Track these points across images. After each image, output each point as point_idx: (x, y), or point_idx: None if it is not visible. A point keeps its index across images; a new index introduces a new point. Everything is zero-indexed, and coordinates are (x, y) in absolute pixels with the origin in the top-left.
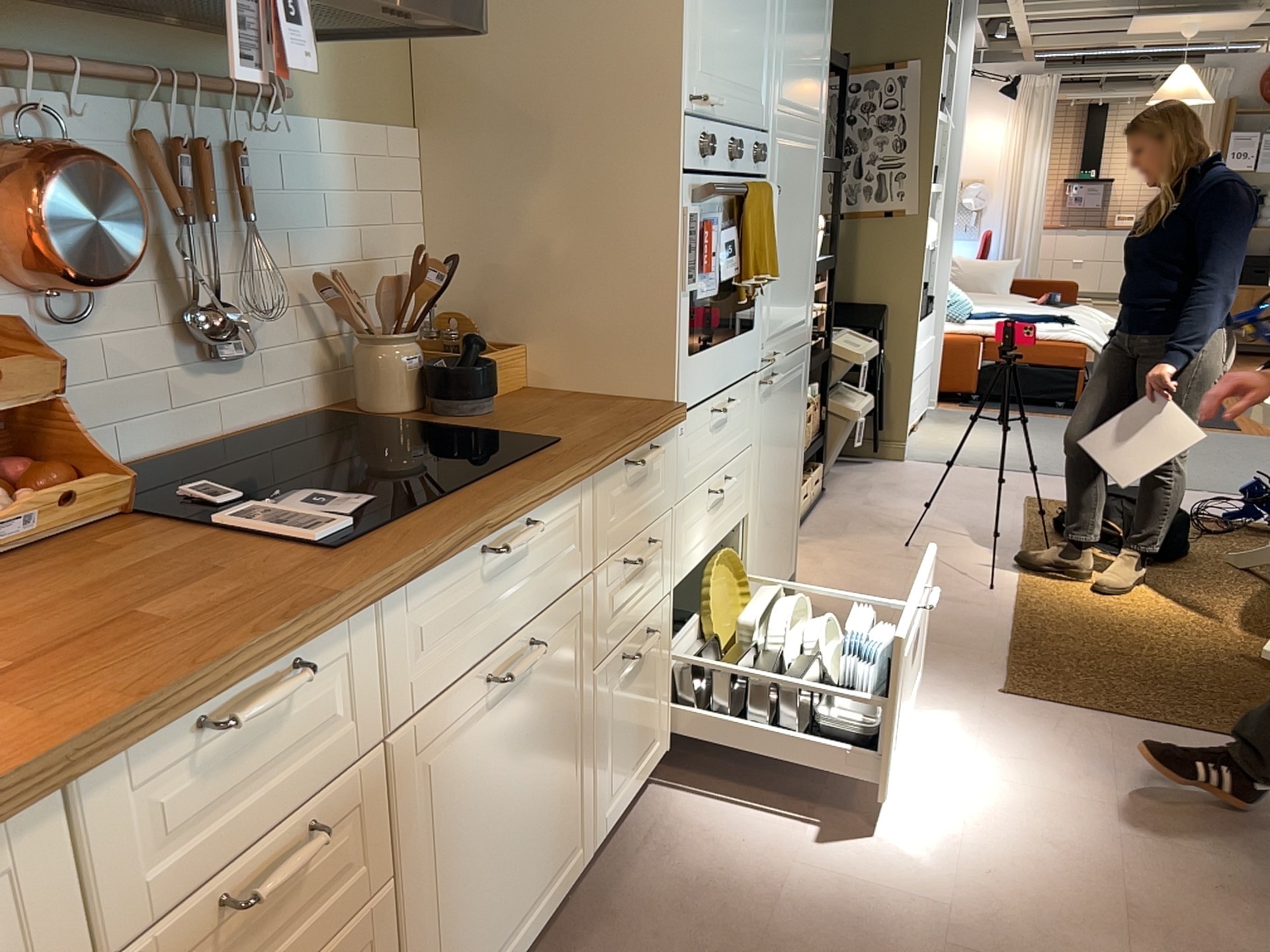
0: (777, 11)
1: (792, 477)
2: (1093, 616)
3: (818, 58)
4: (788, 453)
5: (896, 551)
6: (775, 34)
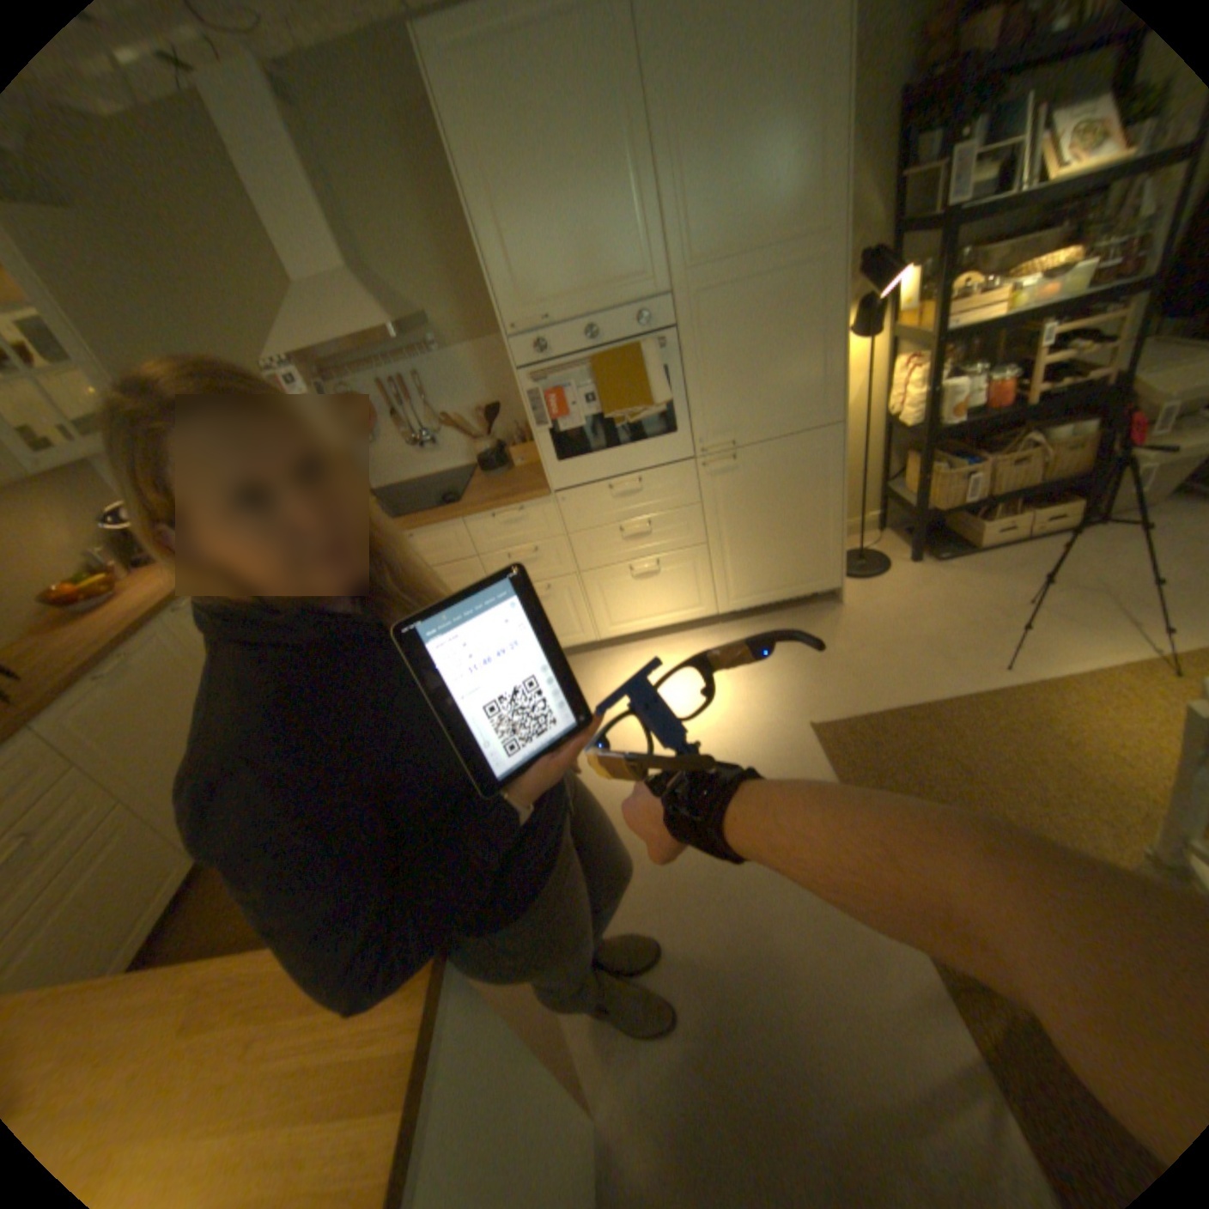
0: (656, 193)
1: (808, 524)
2: (1042, 743)
3: (797, 171)
4: (790, 508)
5: (1006, 605)
6: (658, 212)
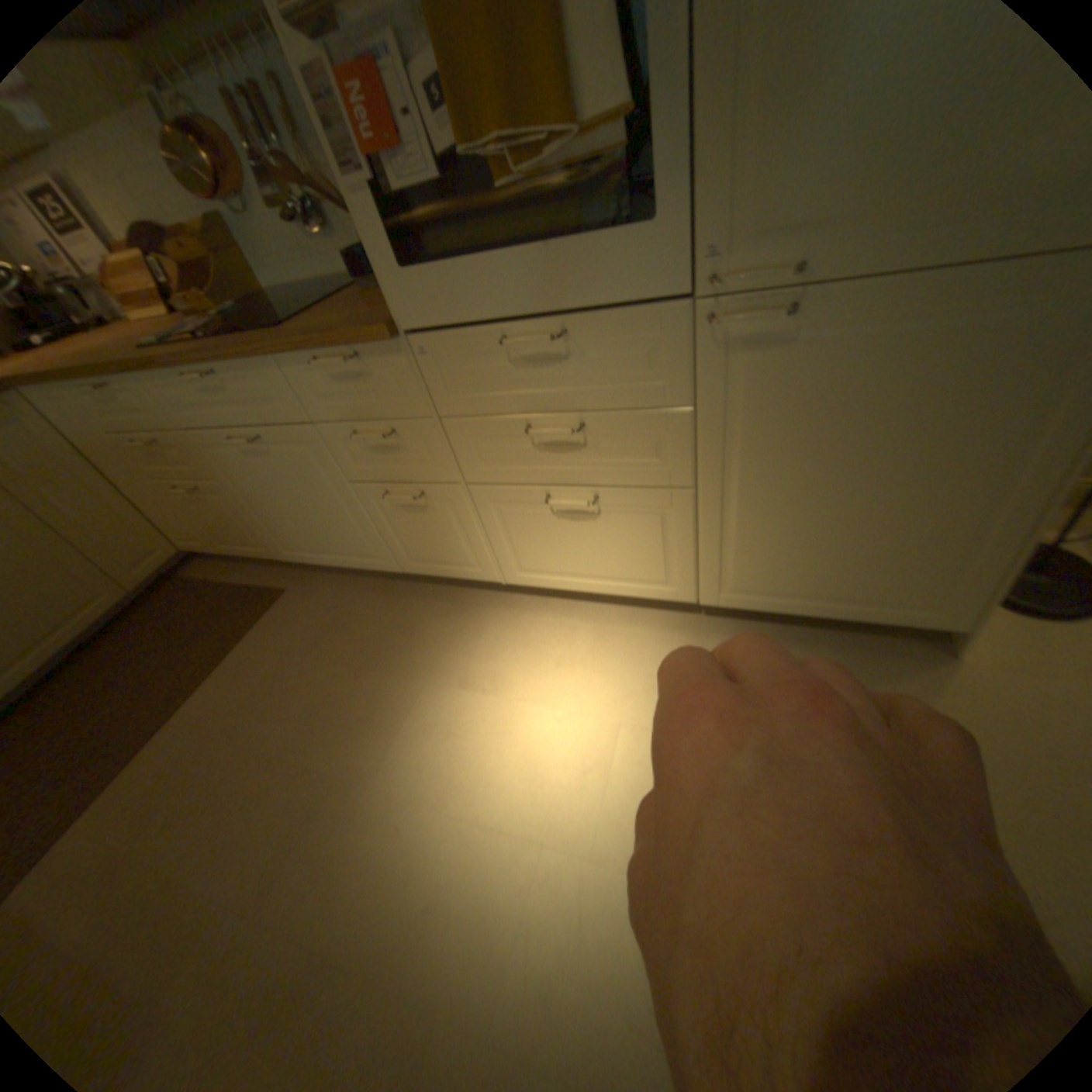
0: None
1: (949, 503)
2: None
3: None
4: (915, 459)
5: None
6: None
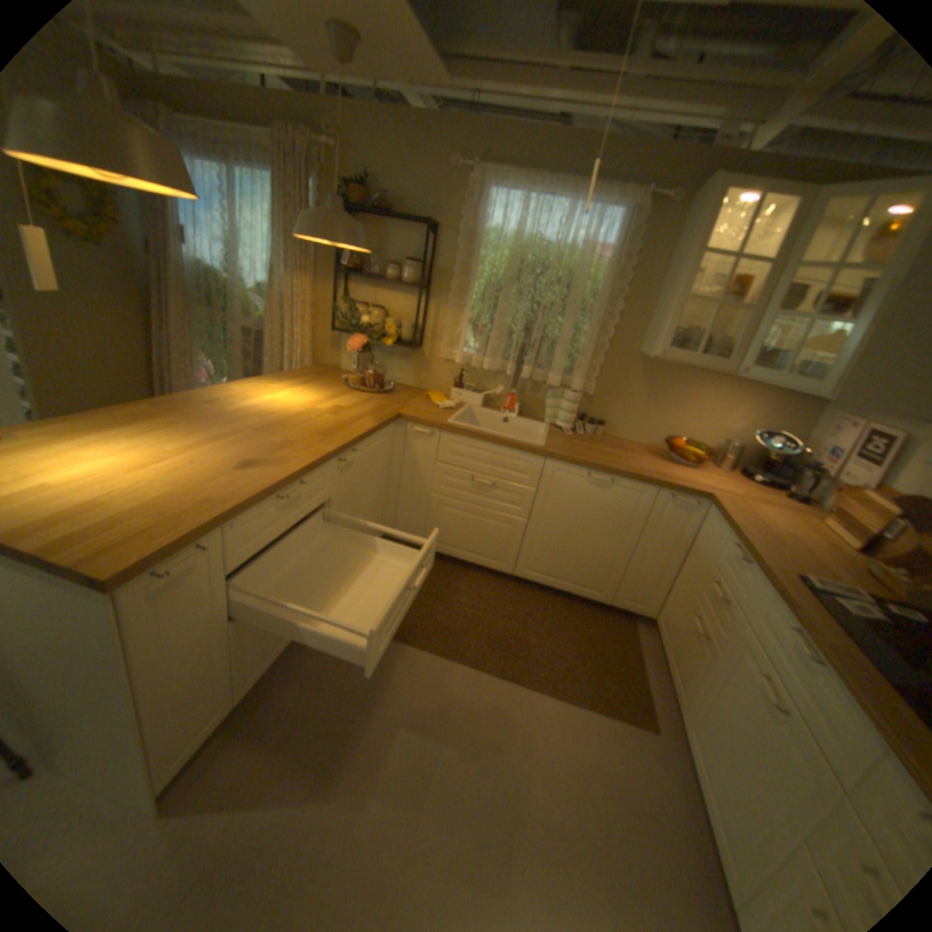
0: None
1: None
2: None
3: None
4: None
5: None
6: None
